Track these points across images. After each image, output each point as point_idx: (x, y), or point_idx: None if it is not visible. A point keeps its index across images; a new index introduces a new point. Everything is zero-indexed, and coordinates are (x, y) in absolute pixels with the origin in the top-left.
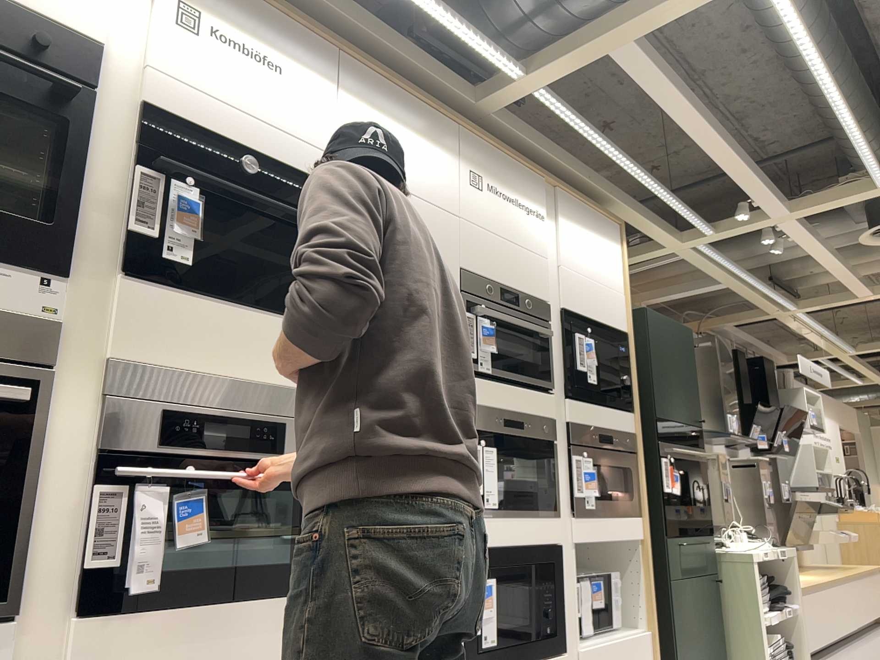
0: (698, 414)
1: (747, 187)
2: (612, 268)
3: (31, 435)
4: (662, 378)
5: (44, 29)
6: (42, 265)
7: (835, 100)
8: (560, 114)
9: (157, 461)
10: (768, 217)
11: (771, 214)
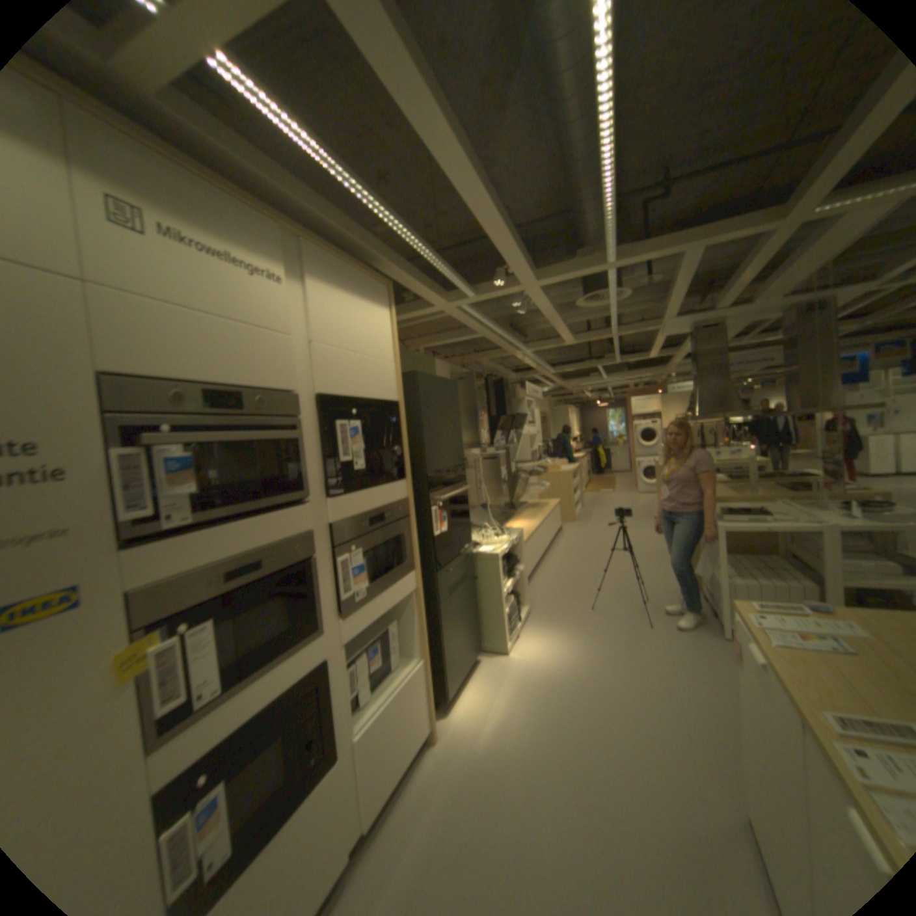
0: (462, 454)
1: (509, 254)
2: (382, 336)
3: None
4: (433, 435)
5: None
6: None
7: (609, 157)
8: (279, 120)
9: None
10: (522, 284)
11: (525, 282)
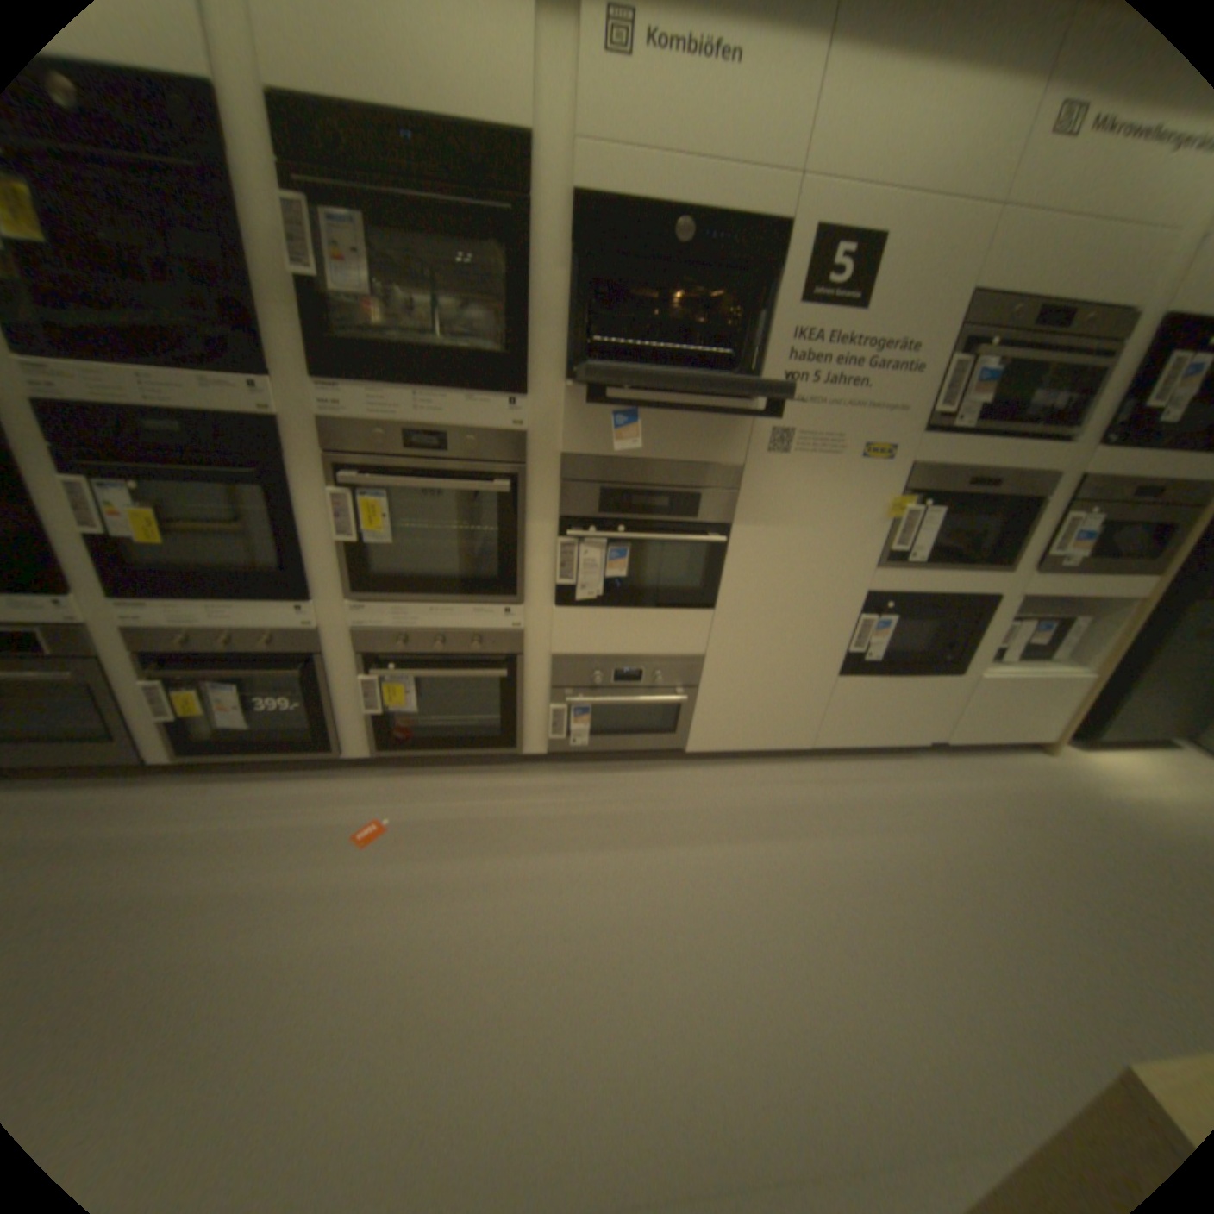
0: None
1: None
2: None
3: (518, 509)
4: None
5: (476, 141)
6: (508, 389)
7: None
8: None
9: (604, 516)
10: None
11: None
